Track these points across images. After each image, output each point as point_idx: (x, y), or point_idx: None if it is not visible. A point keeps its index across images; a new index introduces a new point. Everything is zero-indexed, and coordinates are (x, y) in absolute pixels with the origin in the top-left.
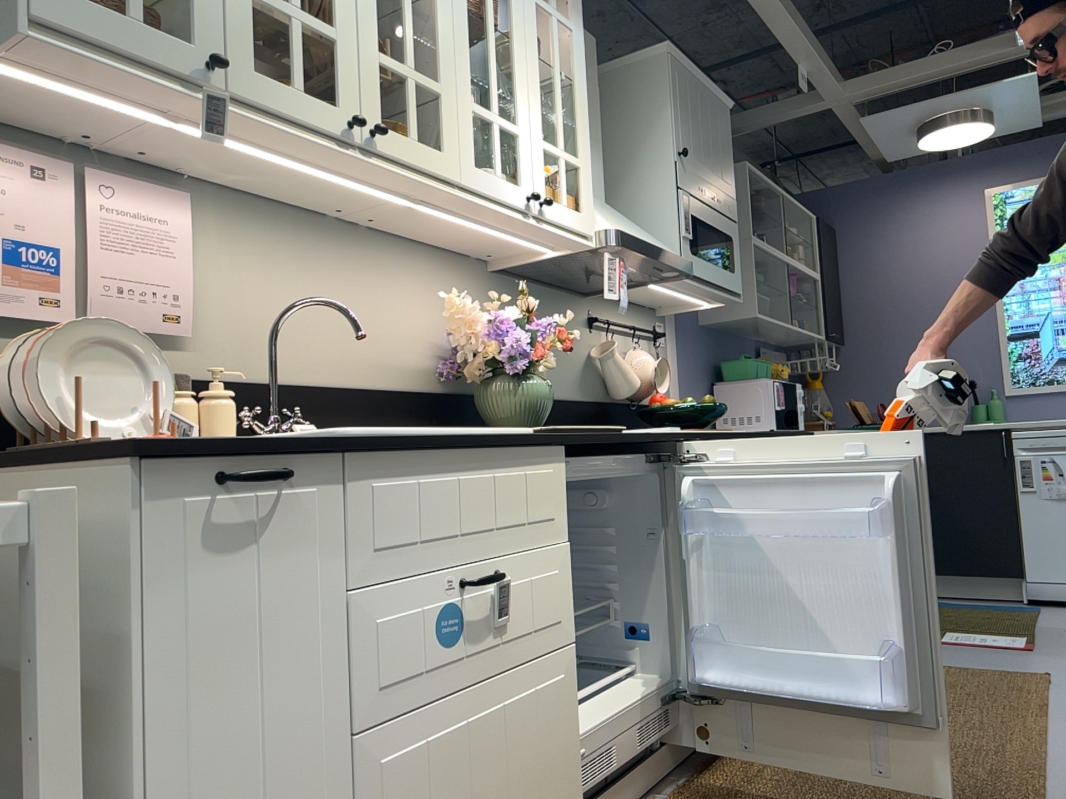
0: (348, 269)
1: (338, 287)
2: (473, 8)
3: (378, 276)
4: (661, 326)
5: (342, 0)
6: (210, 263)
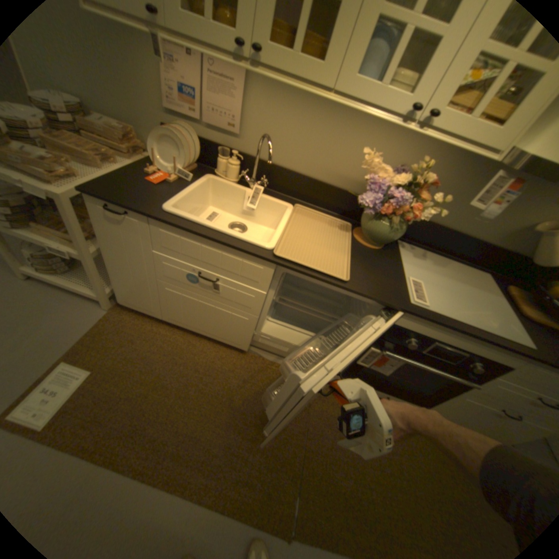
0: (332, 116)
1: (322, 125)
2: None
3: (353, 123)
4: None
5: None
6: (255, 101)
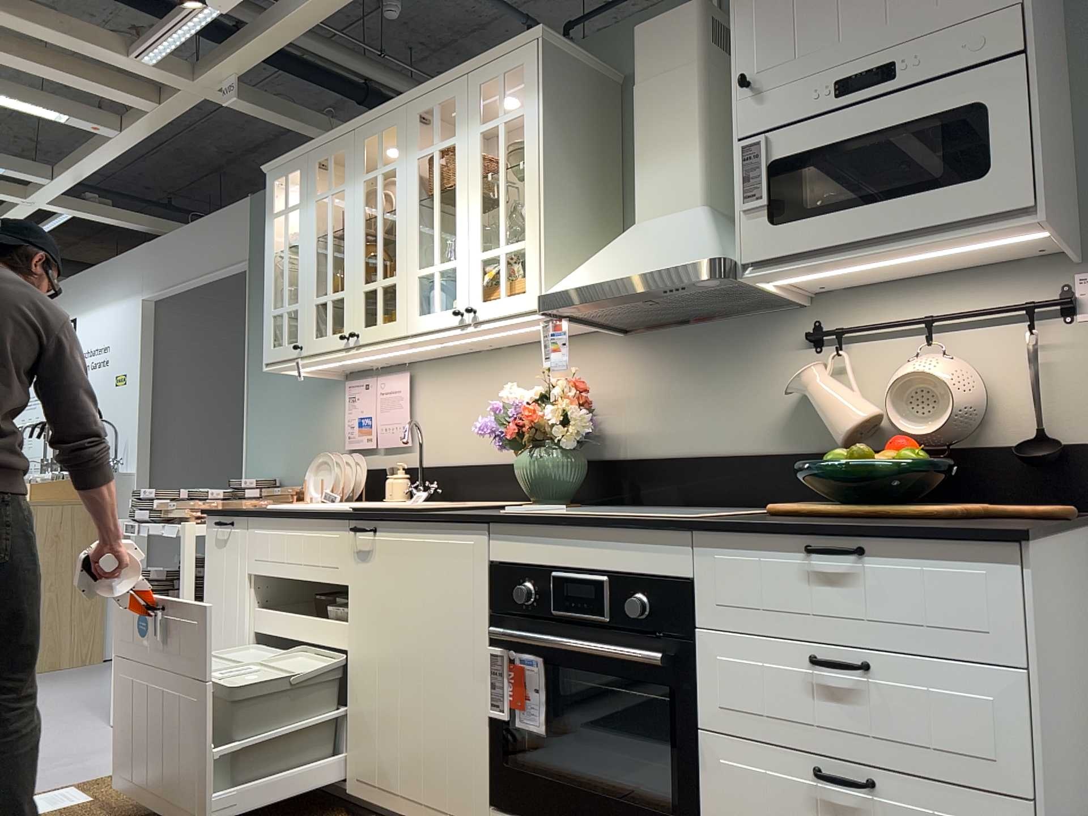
0: (492, 381)
1: (485, 395)
2: (436, 189)
3: (513, 378)
4: (1085, 281)
5: (346, 272)
6: (422, 403)
